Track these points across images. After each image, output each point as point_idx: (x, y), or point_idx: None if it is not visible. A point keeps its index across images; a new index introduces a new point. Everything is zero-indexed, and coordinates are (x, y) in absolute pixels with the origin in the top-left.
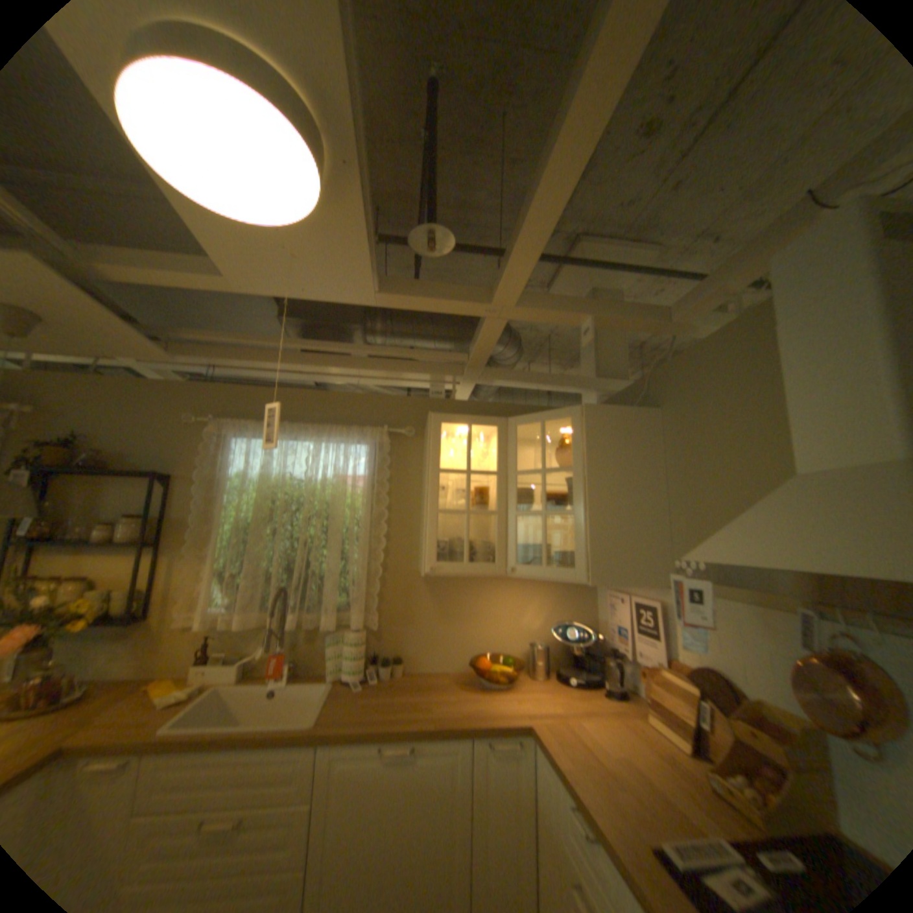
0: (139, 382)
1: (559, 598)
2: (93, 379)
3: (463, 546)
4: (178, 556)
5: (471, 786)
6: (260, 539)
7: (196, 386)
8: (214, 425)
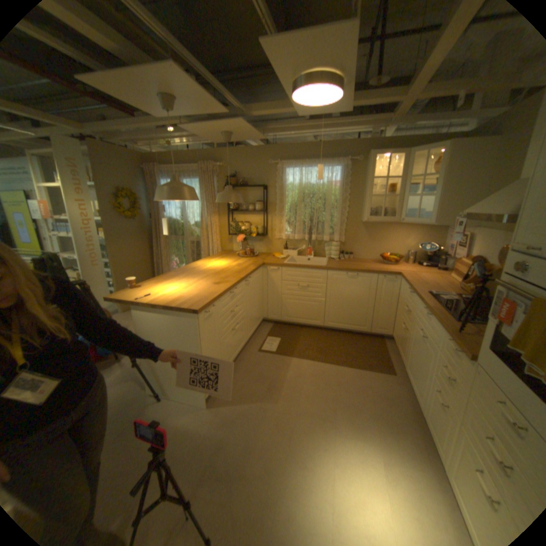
0: (250, 148)
1: (426, 233)
2: (236, 149)
3: (381, 210)
4: (273, 215)
5: (376, 287)
6: (300, 209)
7: (270, 147)
8: (280, 164)
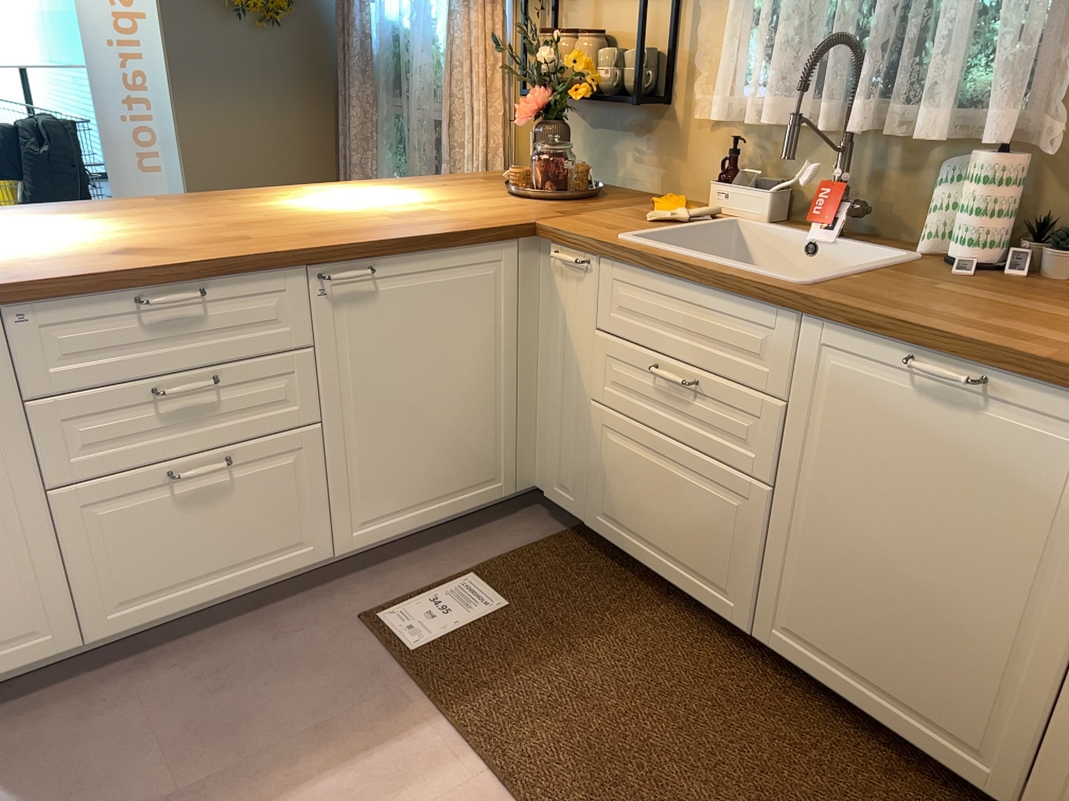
0: None
1: None
2: None
3: None
4: None
5: None
6: None
7: None
8: None
